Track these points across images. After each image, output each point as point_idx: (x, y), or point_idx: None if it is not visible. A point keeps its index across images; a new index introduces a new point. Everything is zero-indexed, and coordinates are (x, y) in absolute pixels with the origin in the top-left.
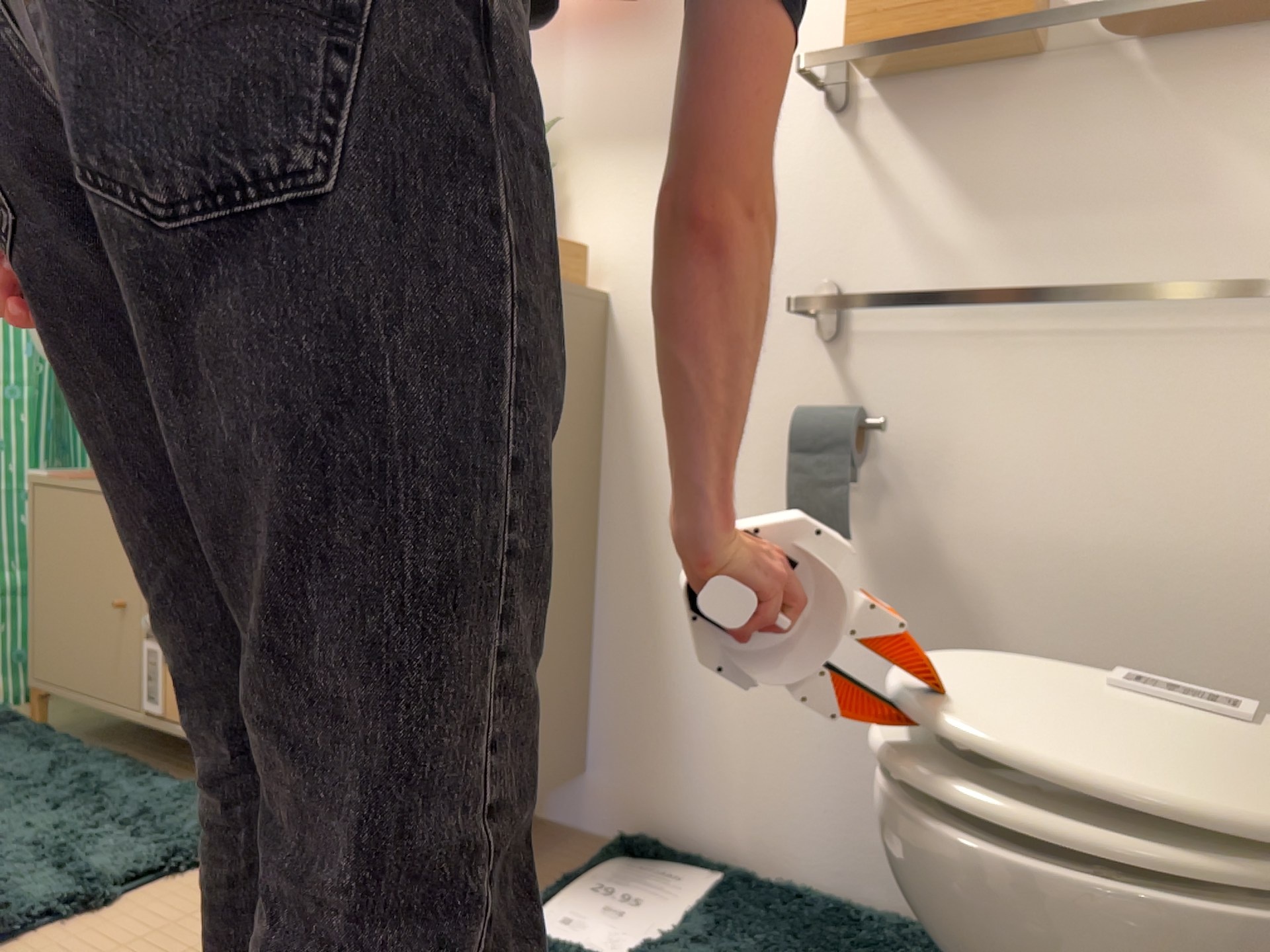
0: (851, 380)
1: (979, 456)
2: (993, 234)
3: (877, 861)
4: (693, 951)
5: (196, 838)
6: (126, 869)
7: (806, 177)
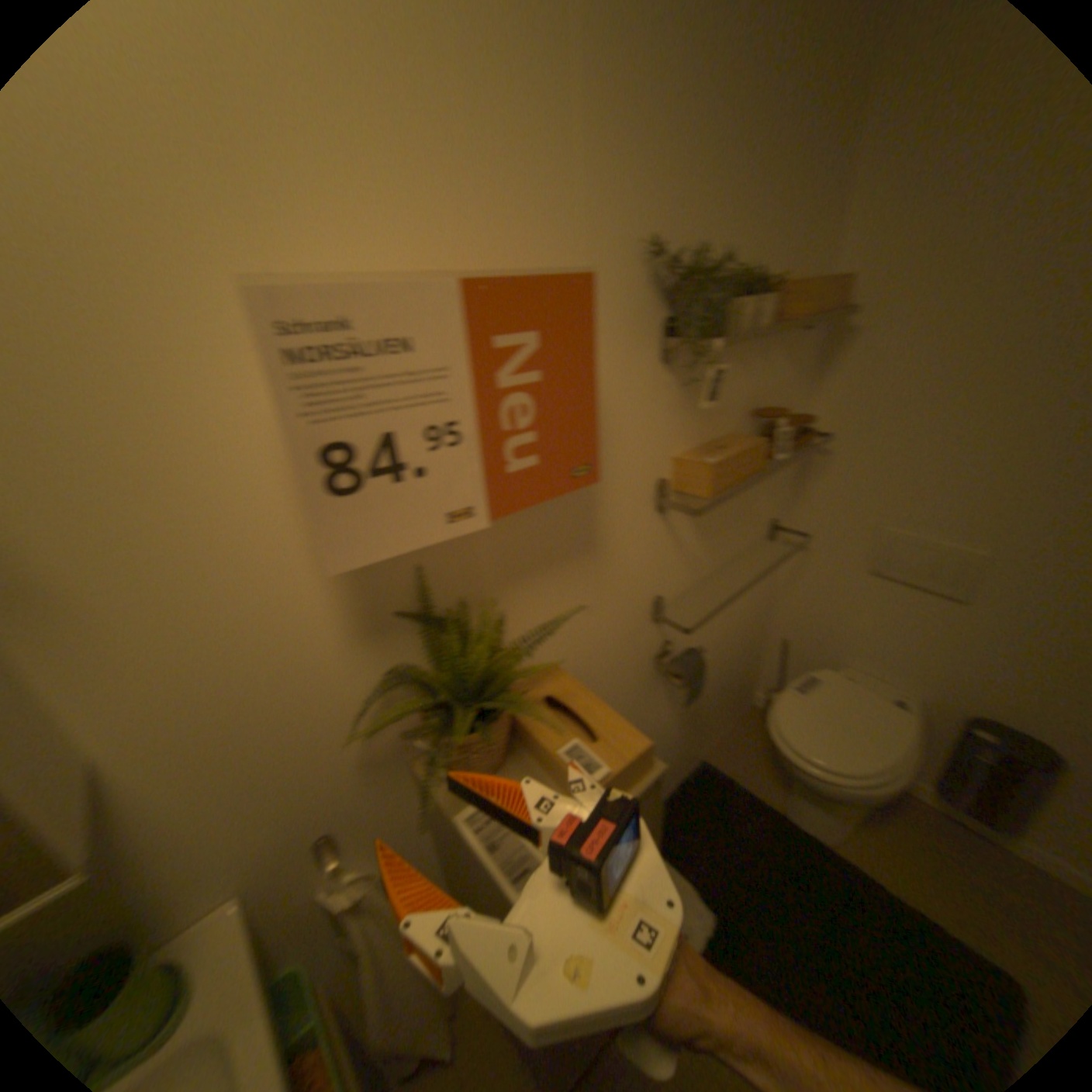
0: (664, 633)
1: (699, 632)
2: (707, 547)
3: (668, 778)
4: (710, 881)
5: None
6: None
7: (647, 551)
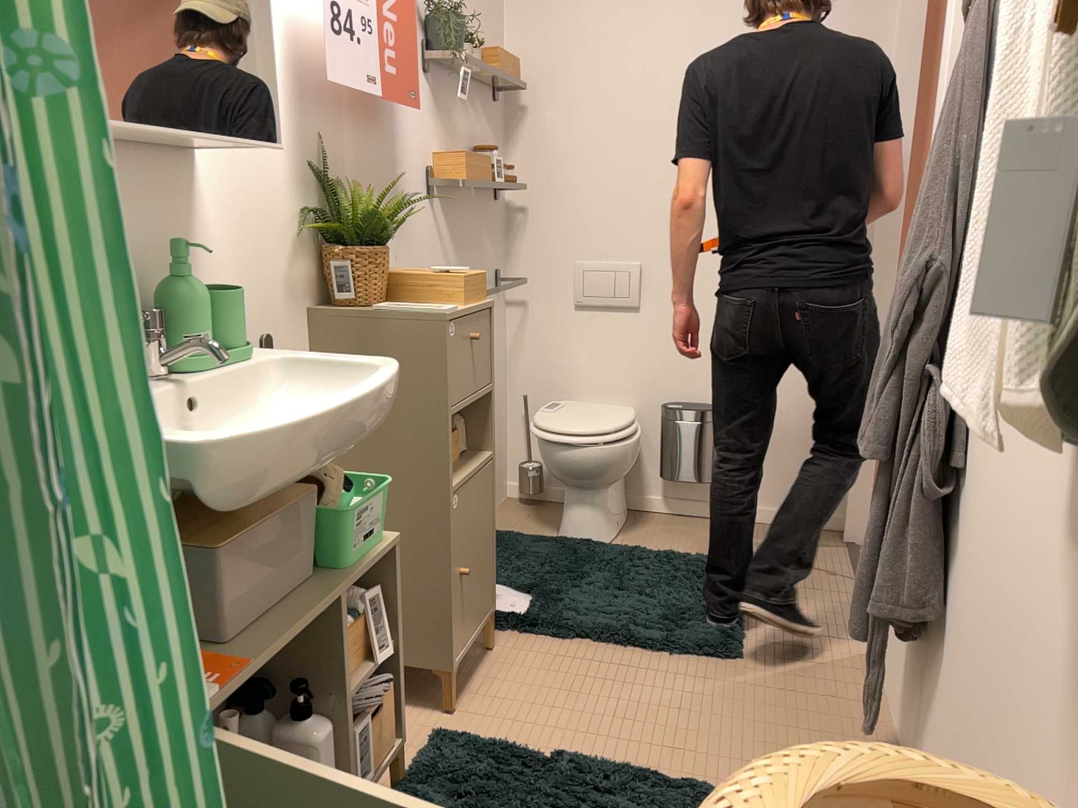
0: None
1: None
2: (460, 263)
3: None
4: (520, 576)
5: (490, 738)
6: (539, 752)
7: (427, 233)
